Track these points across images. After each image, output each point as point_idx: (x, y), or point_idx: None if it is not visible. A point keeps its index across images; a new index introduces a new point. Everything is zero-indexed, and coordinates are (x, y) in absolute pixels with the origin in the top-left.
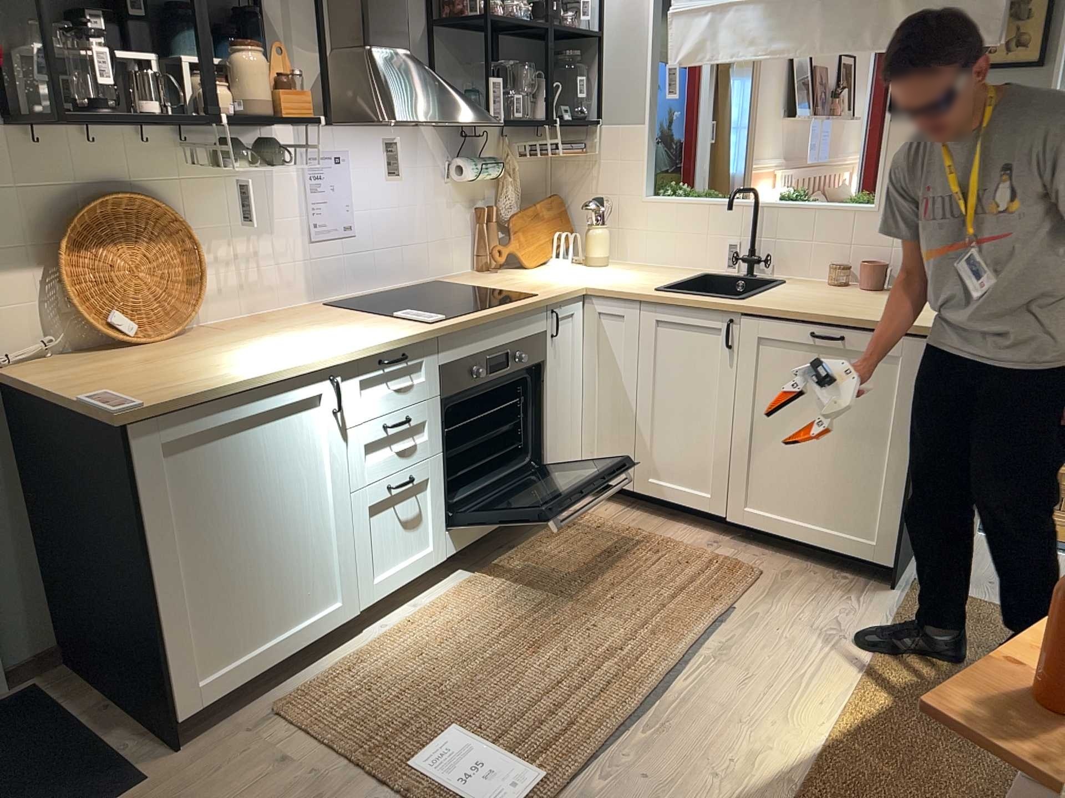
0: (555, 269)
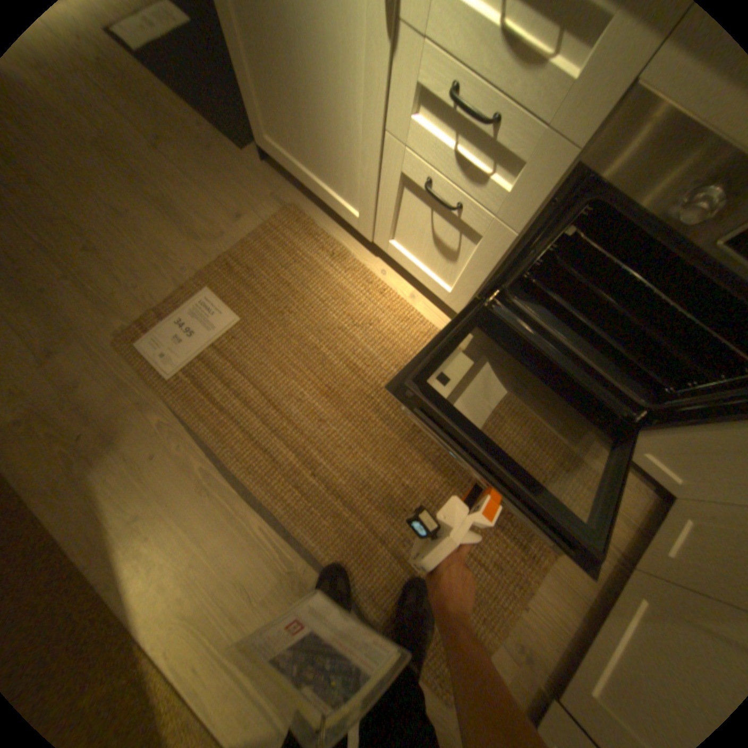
0: None
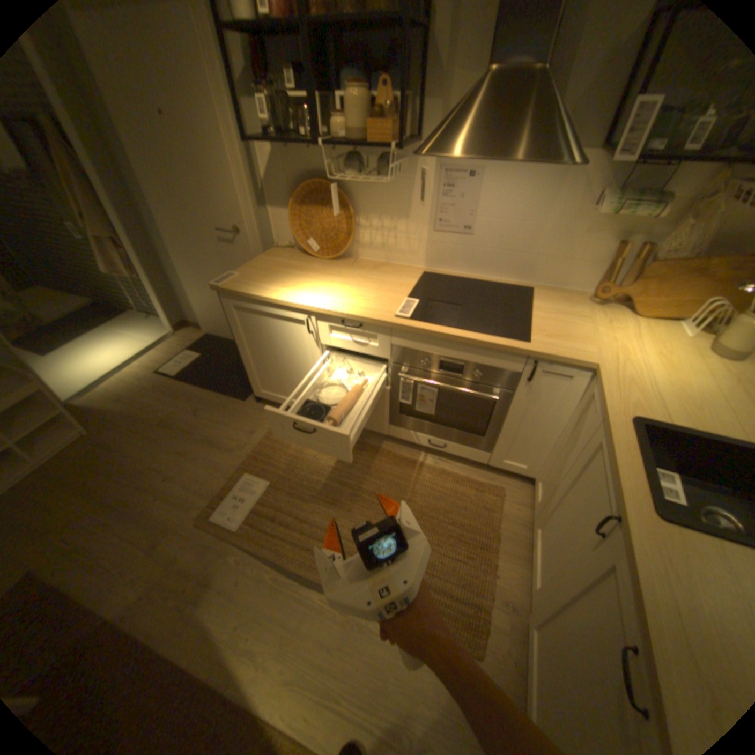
0: (662, 331)
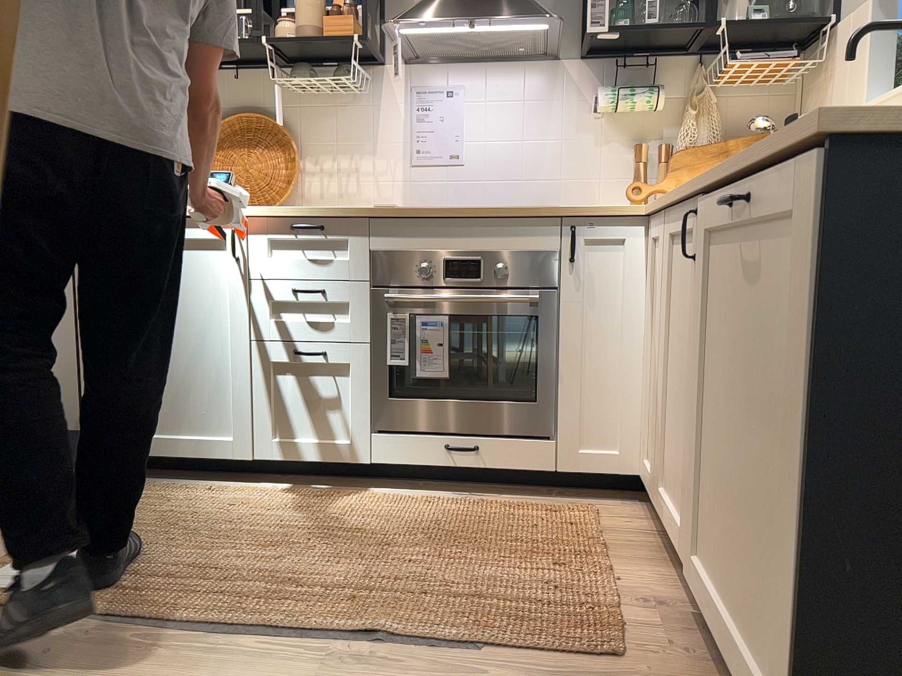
0: None
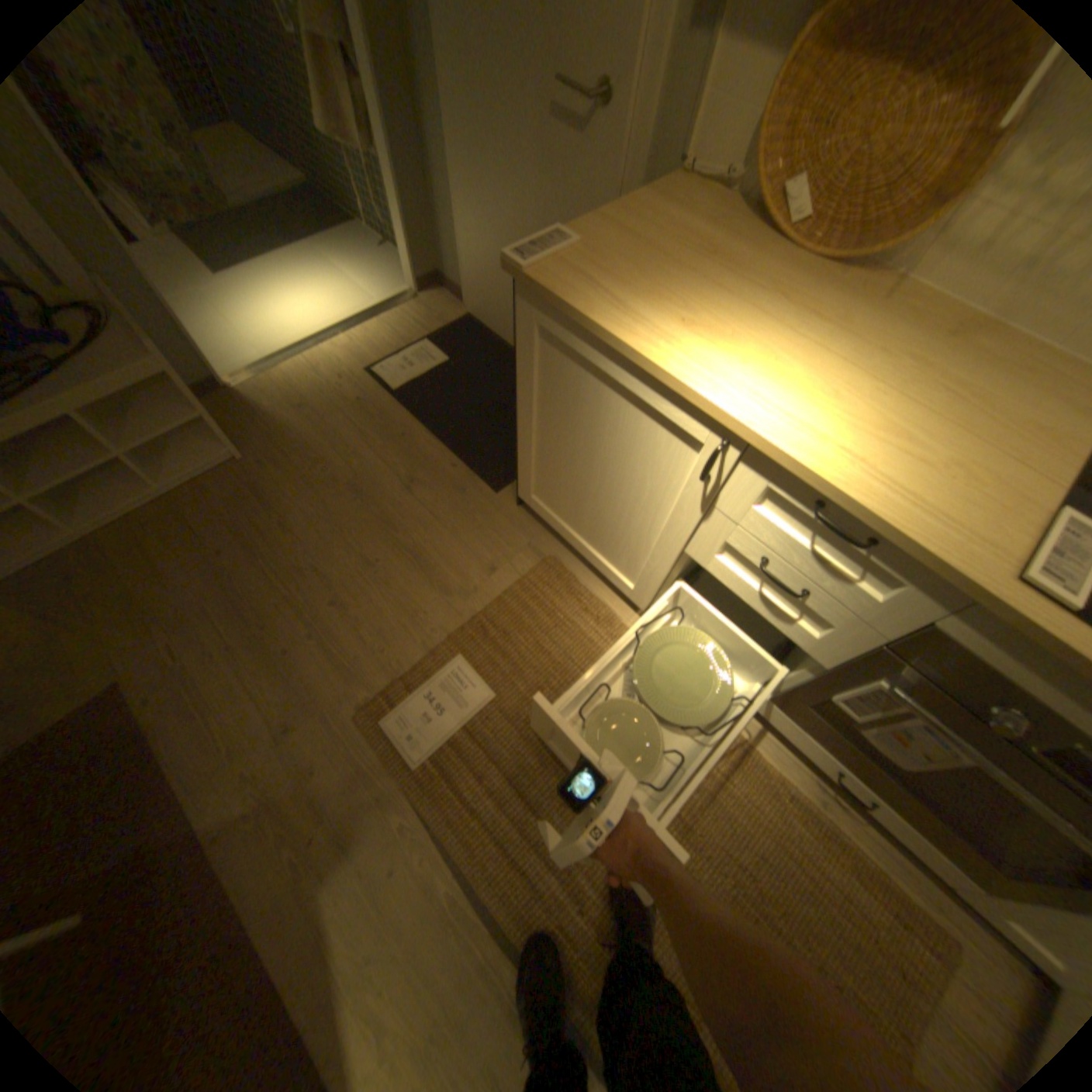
0: None
